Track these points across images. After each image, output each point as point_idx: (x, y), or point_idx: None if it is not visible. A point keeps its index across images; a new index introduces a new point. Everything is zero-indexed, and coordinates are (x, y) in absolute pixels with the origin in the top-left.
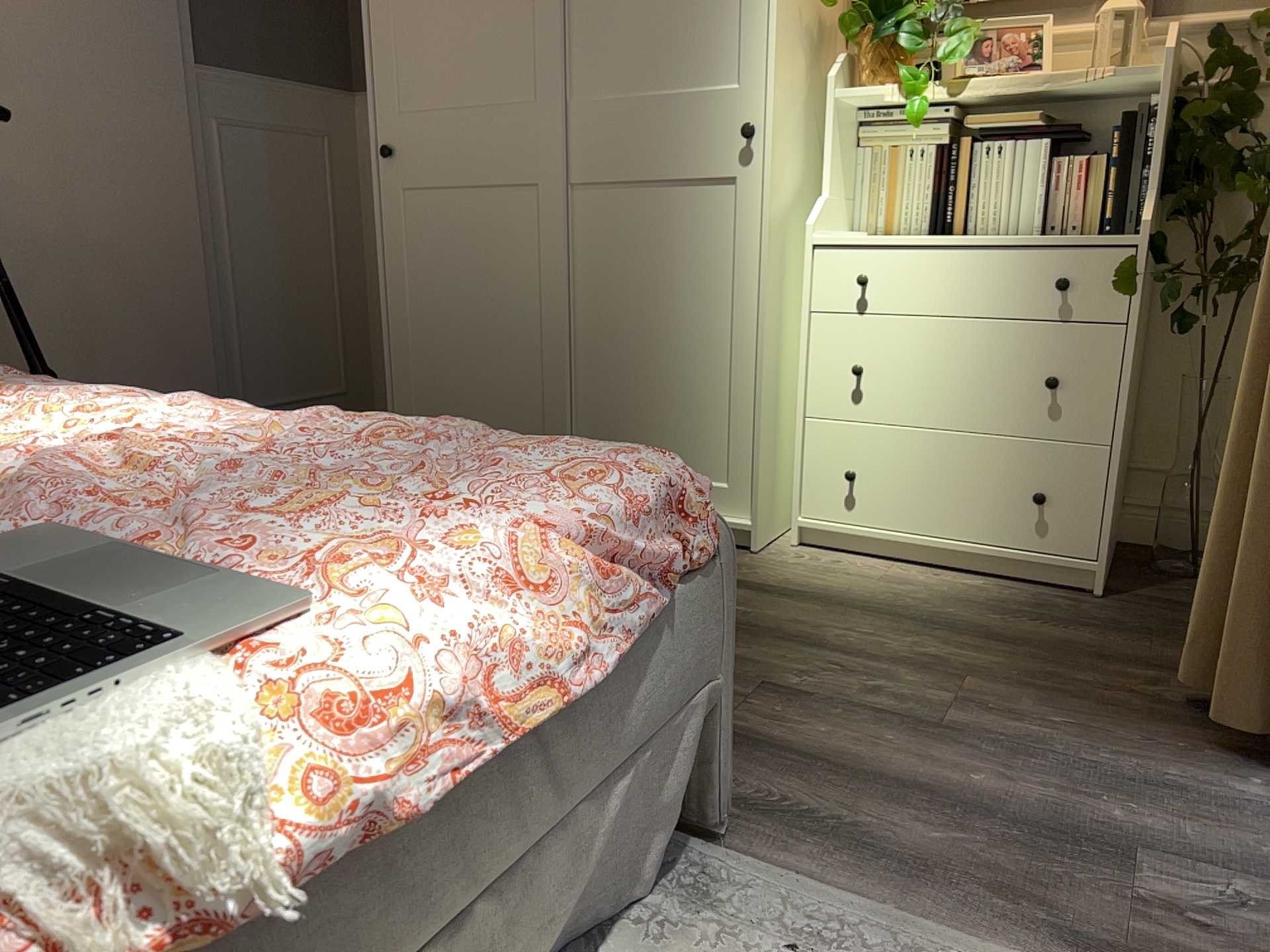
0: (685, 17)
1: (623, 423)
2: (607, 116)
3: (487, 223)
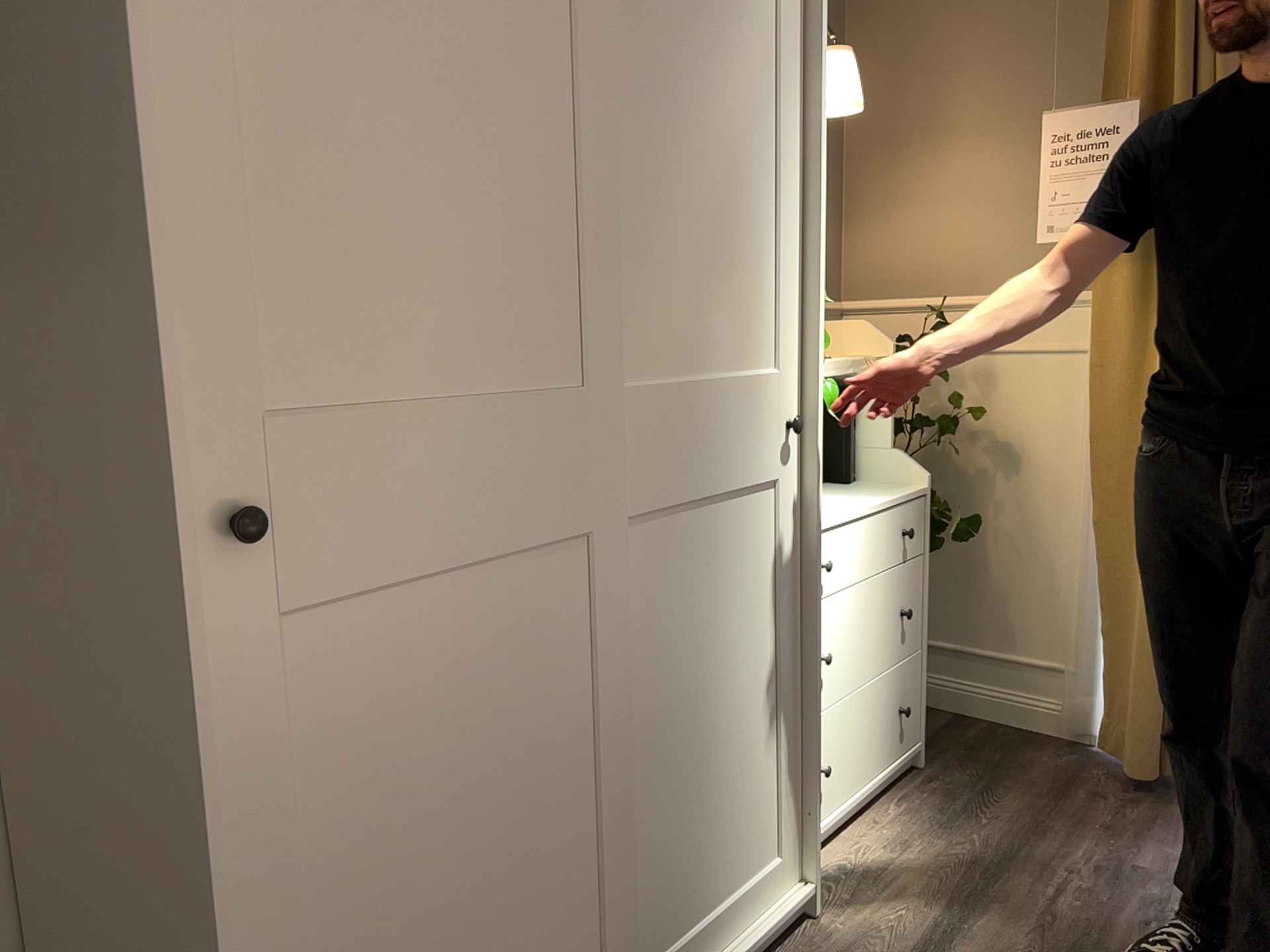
0: (732, 283)
1: (683, 852)
2: (663, 410)
3: (508, 624)
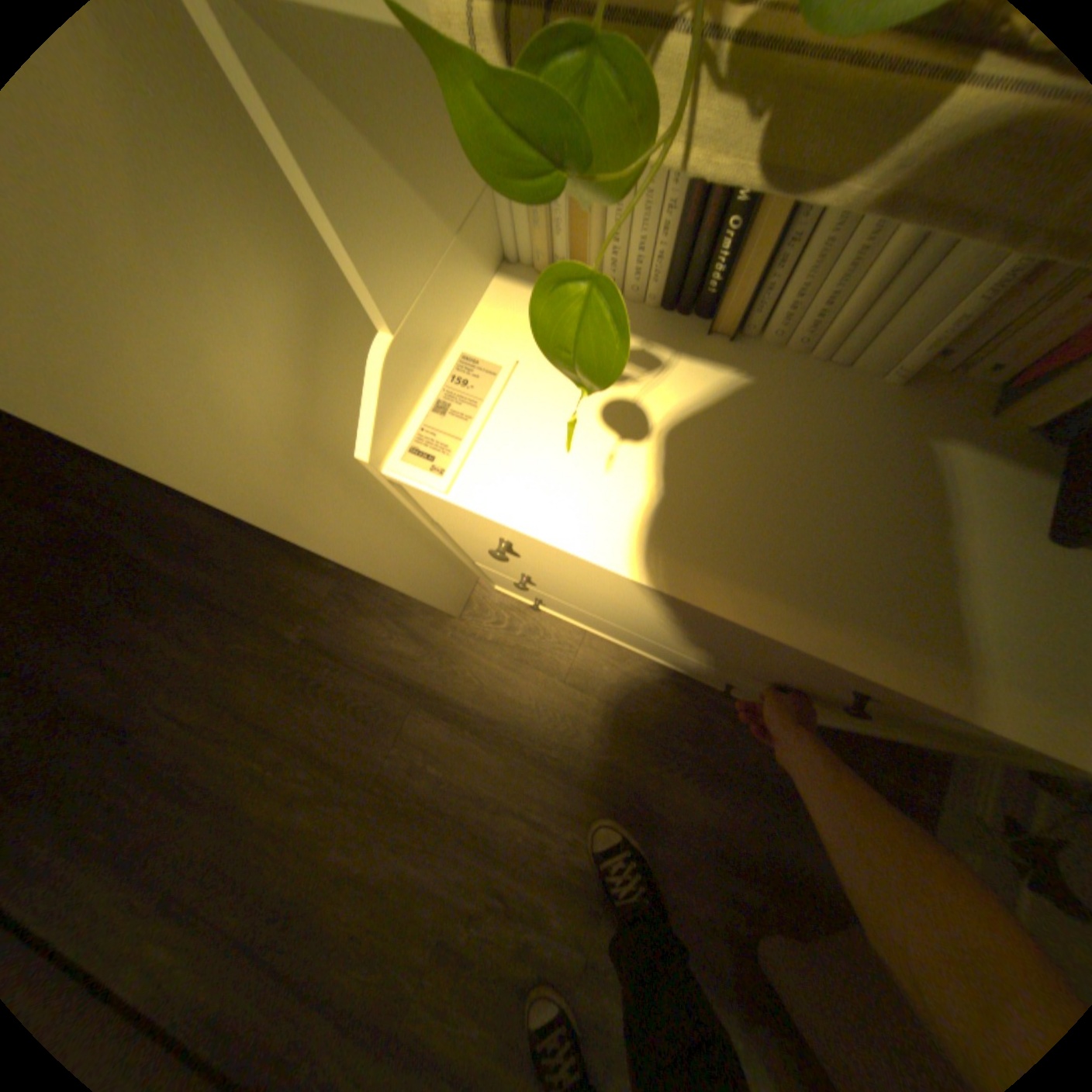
0: None
1: None
2: None
3: None
